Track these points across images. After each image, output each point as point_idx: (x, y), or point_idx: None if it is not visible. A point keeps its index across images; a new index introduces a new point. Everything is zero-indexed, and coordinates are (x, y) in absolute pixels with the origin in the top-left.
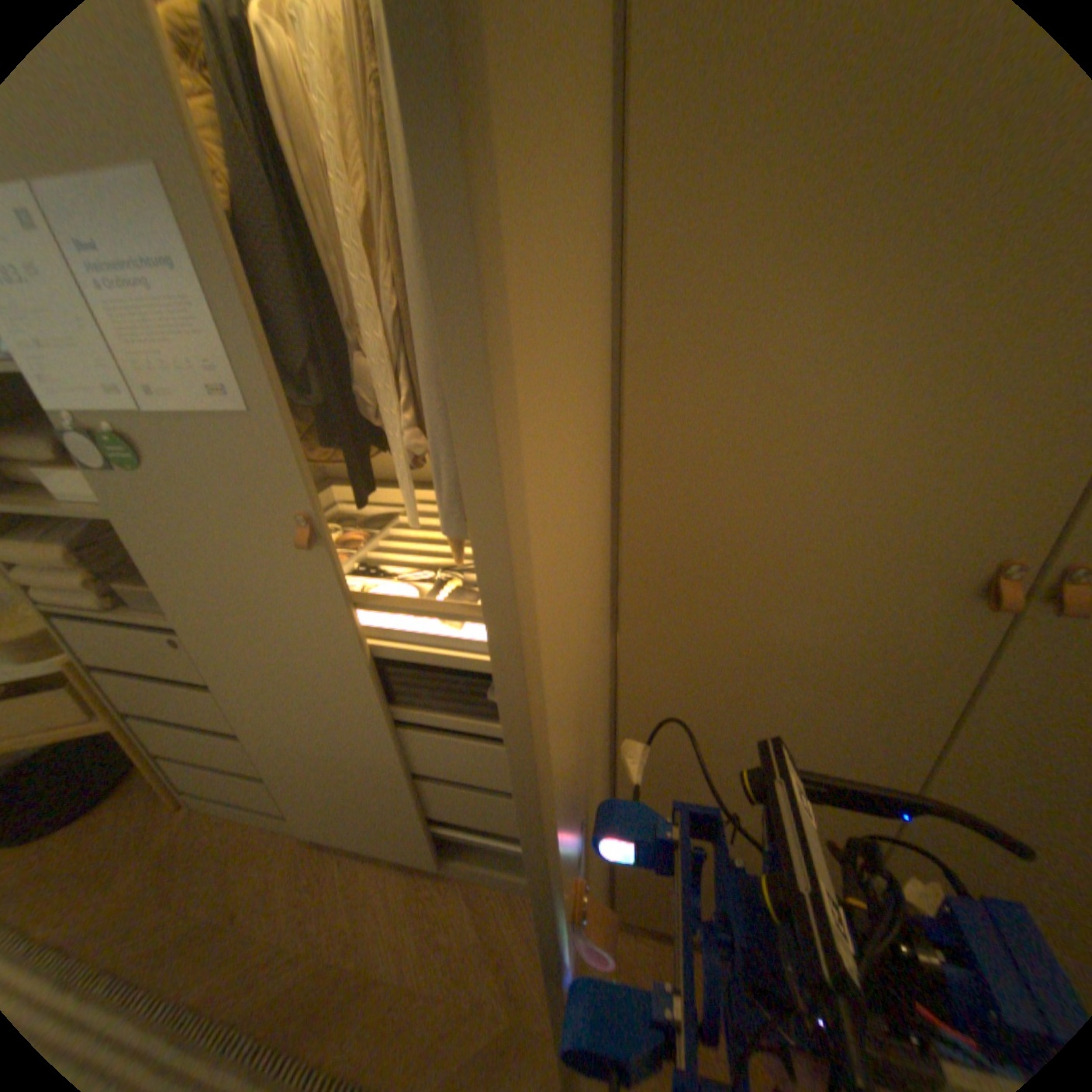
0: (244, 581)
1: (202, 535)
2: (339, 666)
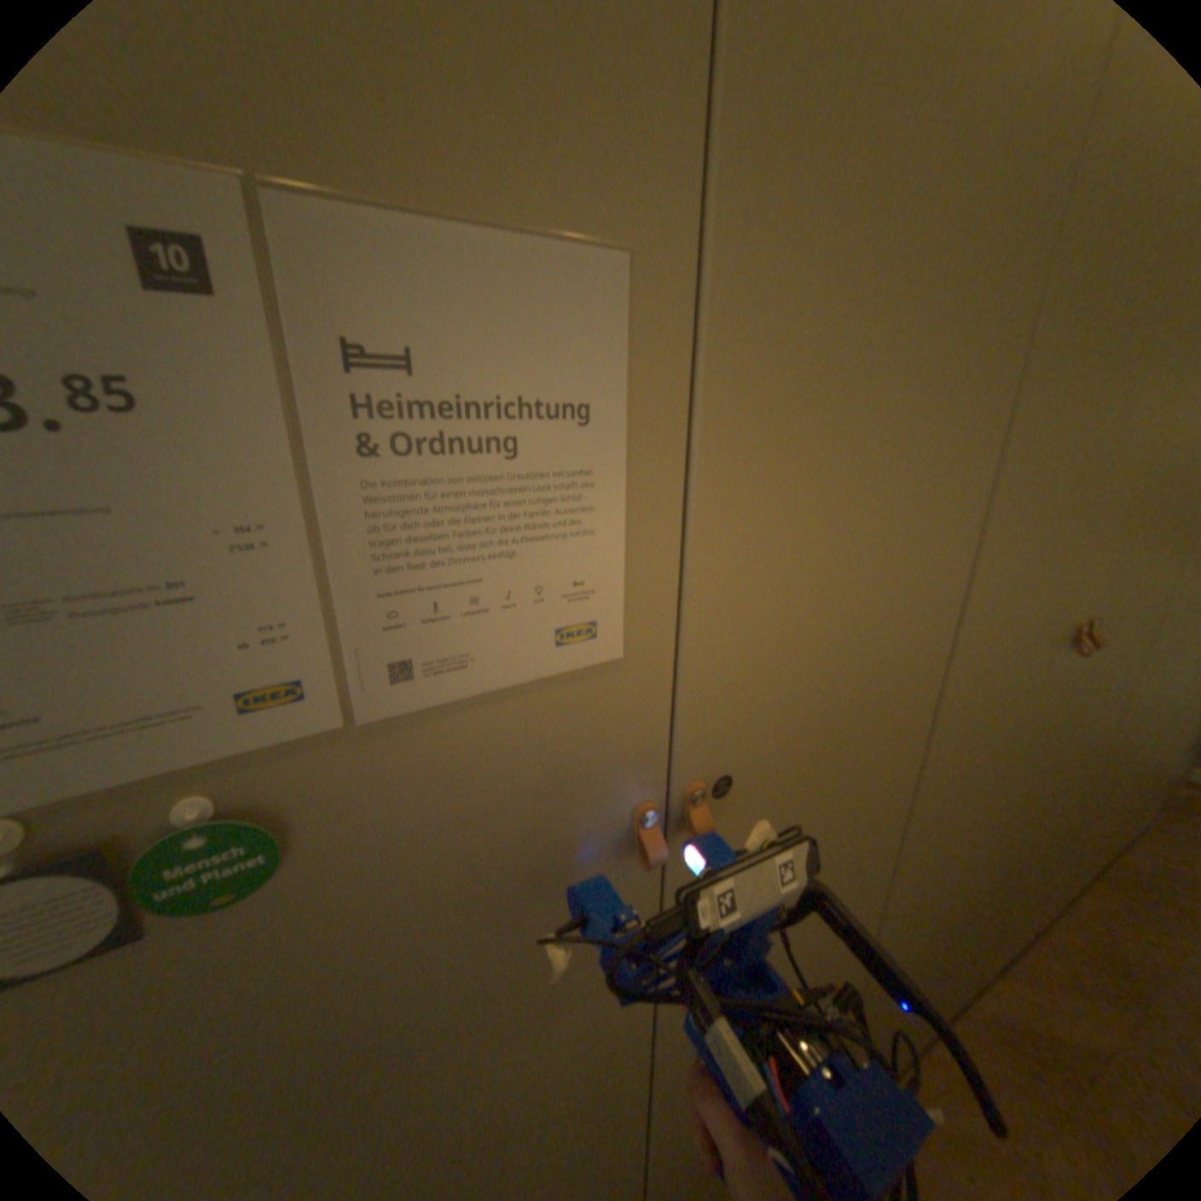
0: (466, 1012)
1: (396, 963)
2: (604, 1057)
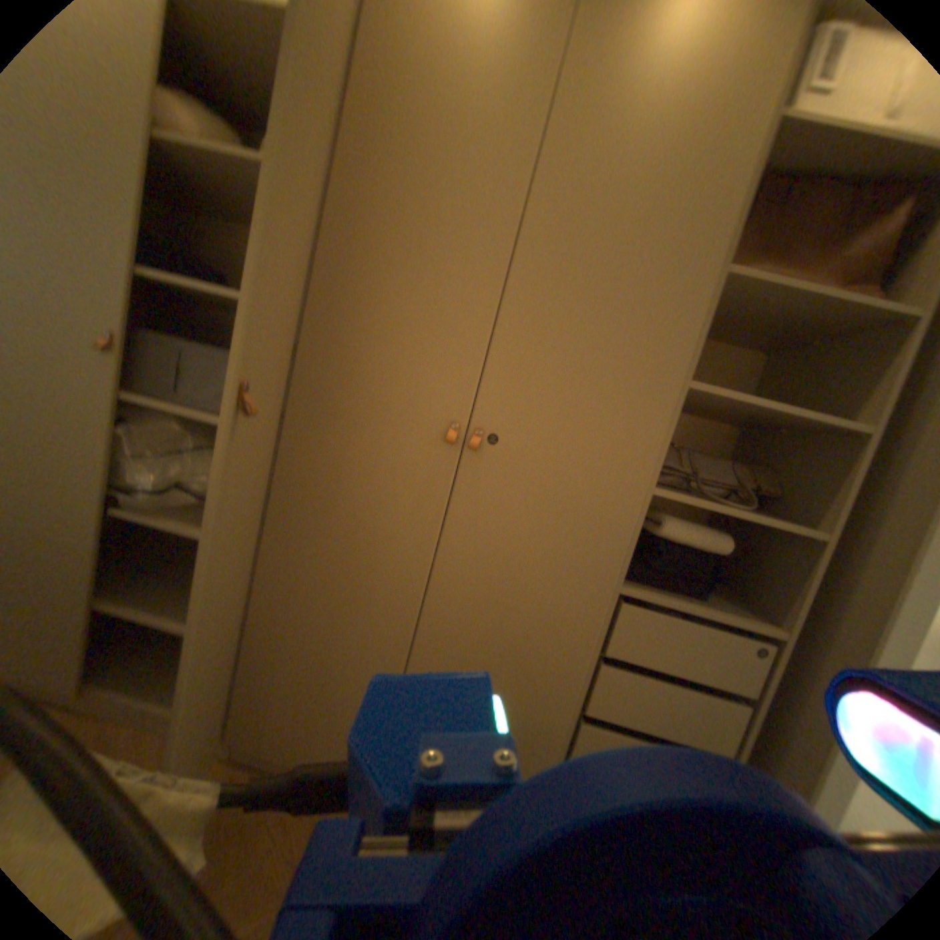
0: None
1: None
2: None
